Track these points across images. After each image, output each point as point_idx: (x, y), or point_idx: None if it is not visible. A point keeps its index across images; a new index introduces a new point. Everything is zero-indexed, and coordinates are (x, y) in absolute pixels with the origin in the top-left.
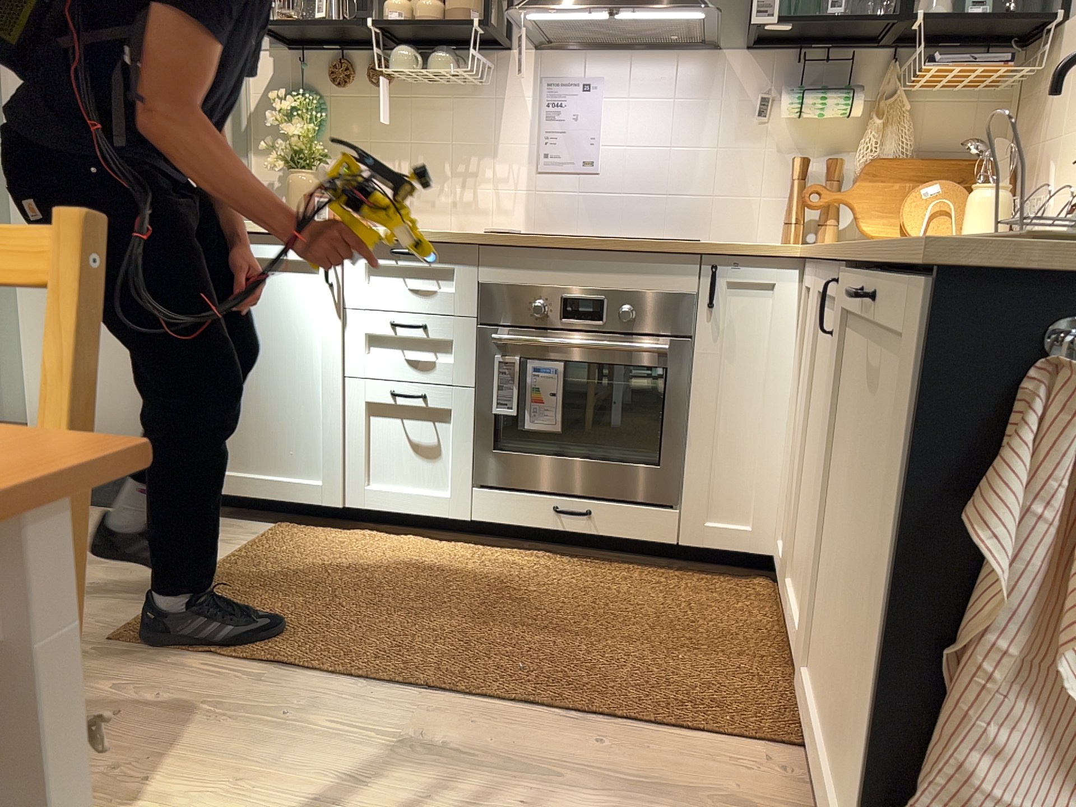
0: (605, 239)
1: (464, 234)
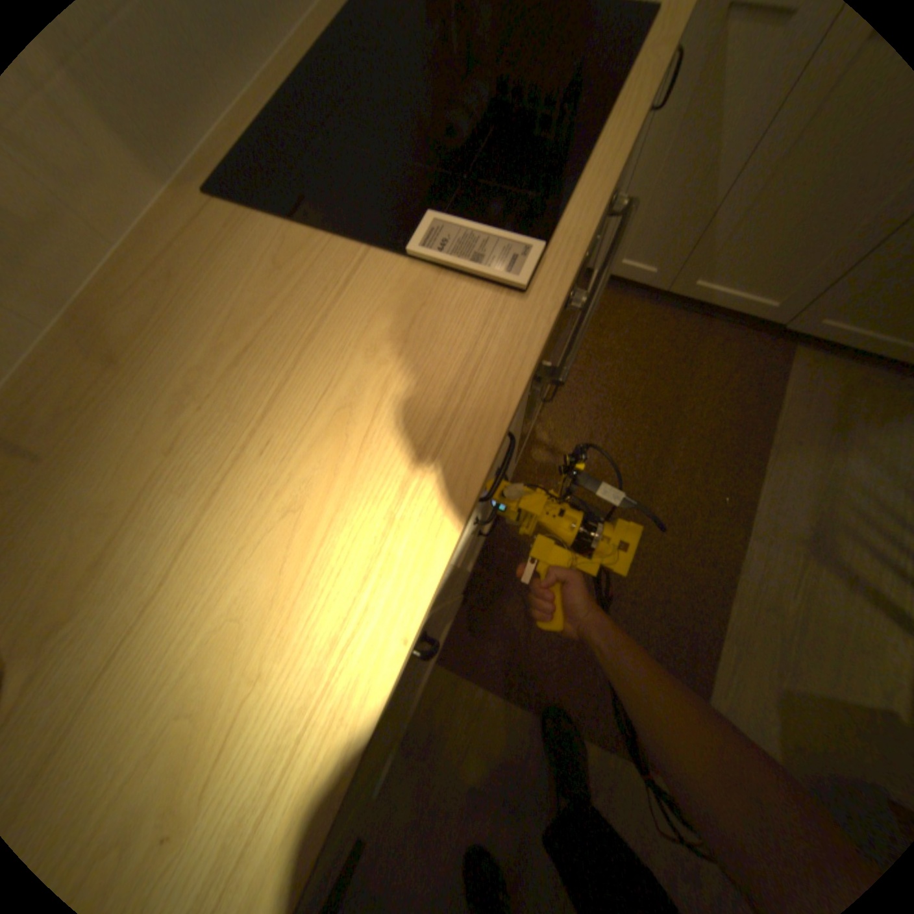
0: (632, 116)
1: (540, 331)
